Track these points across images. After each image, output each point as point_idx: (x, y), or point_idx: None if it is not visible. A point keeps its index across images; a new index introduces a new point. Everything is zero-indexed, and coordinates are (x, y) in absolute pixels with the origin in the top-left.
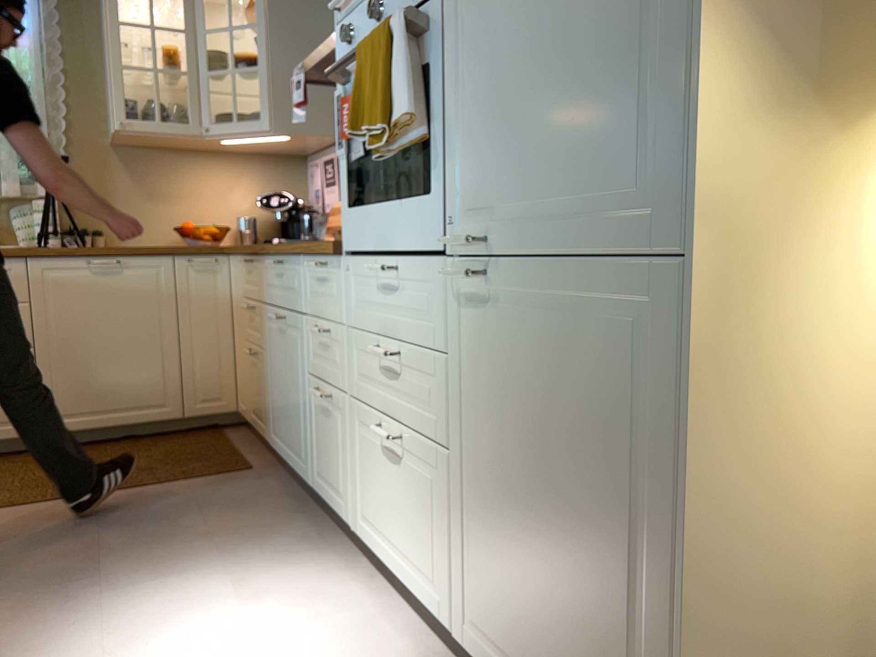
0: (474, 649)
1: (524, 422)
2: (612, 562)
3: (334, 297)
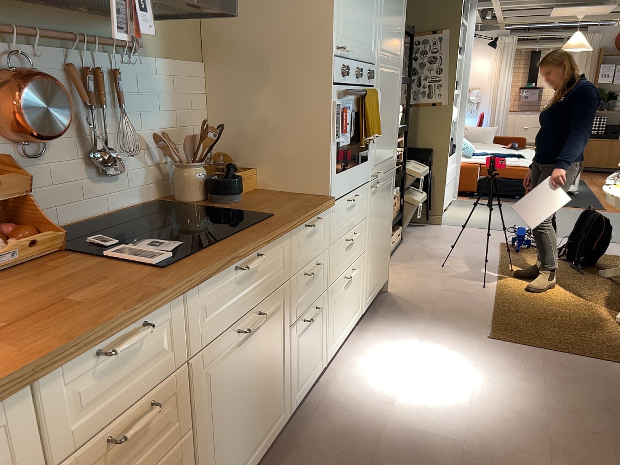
0: (367, 304)
1: (379, 218)
2: (386, 233)
3: (321, 236)
